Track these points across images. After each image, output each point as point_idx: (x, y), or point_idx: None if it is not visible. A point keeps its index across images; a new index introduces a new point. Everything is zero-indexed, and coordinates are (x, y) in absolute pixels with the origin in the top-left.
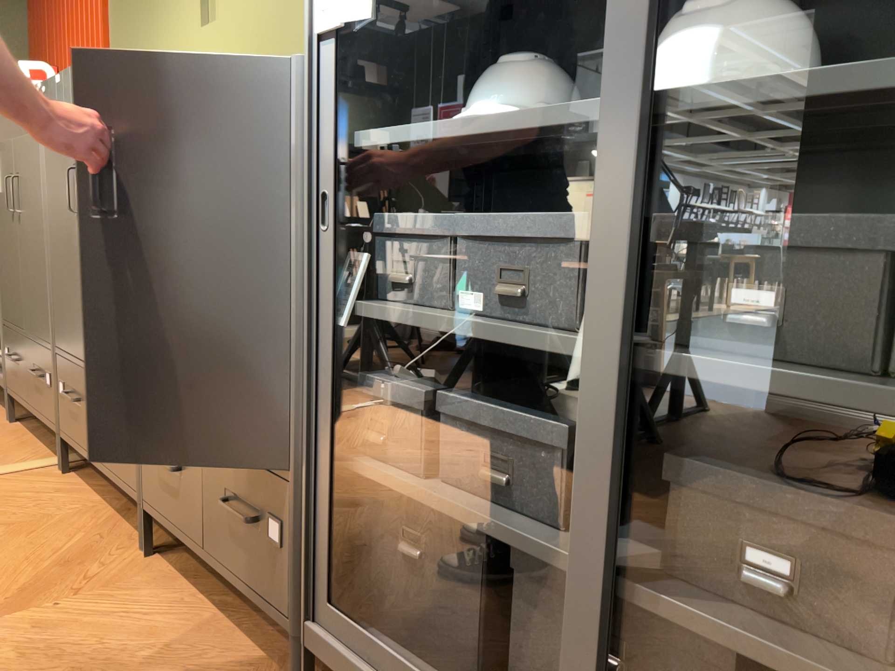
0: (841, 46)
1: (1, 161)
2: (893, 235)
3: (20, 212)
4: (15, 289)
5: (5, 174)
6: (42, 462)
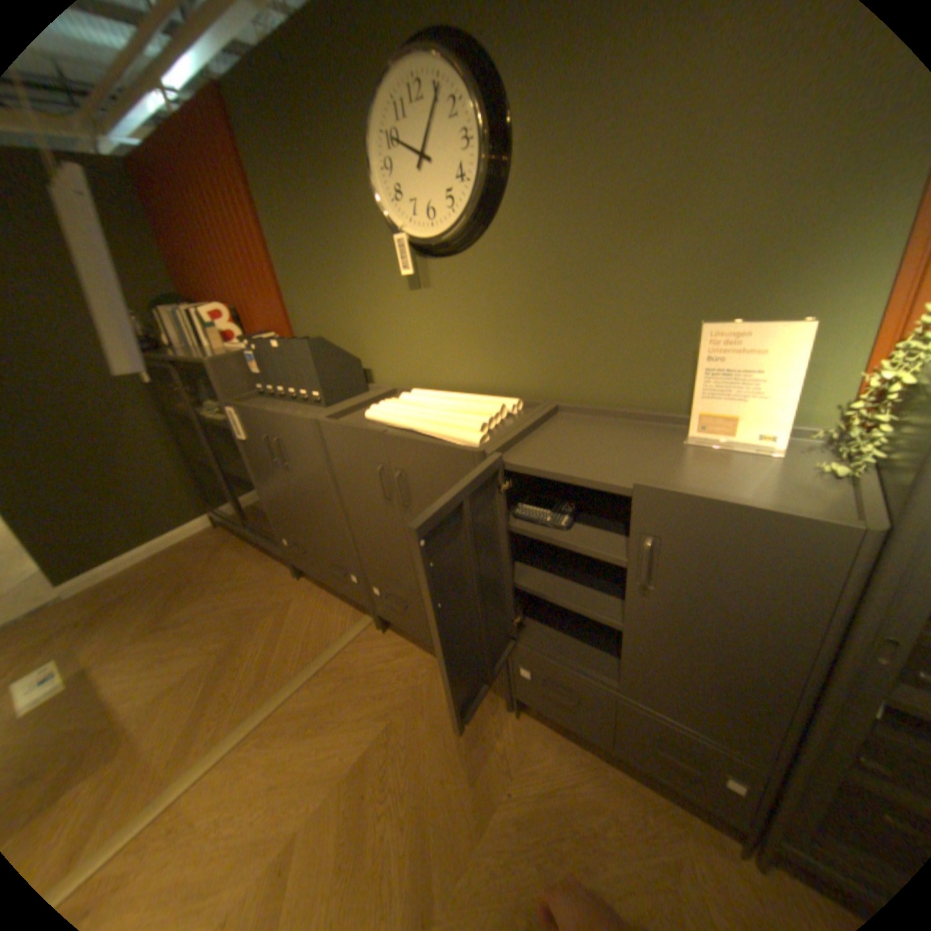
0: None
1: (243, 418)
2: None
3: (285, 464)
4: (288, 510)
5: (252, 429)
6: (361, 626)
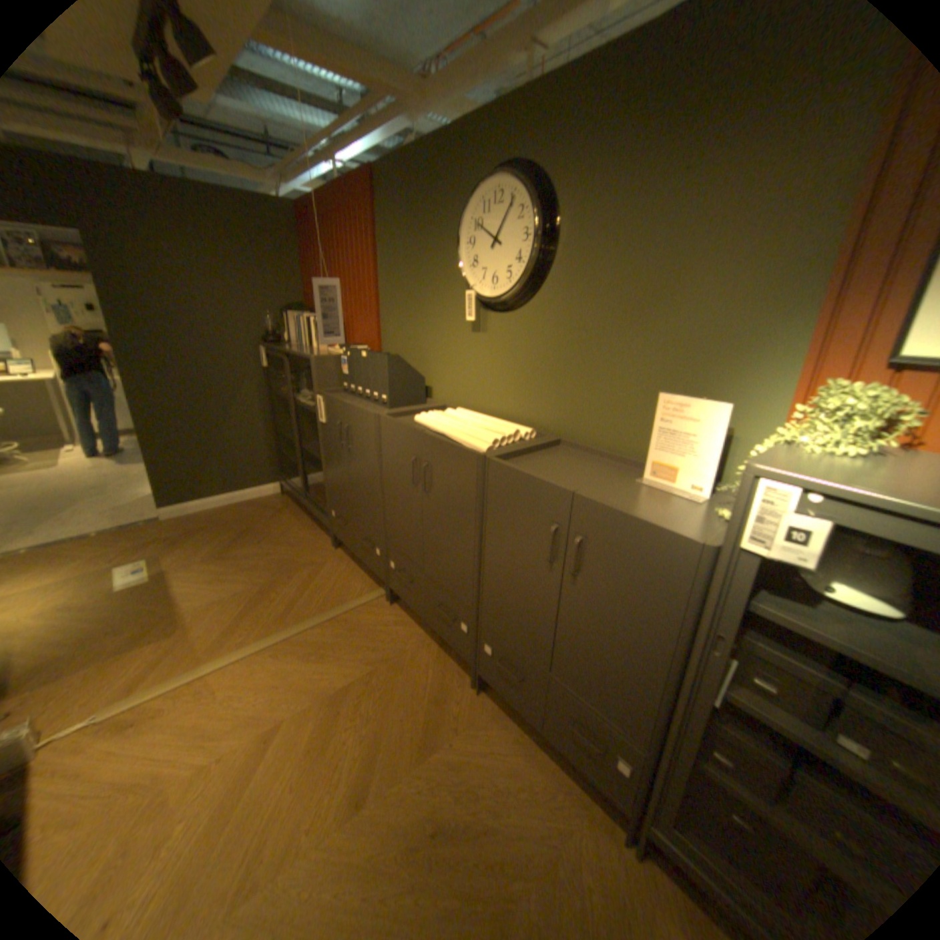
0: None
1: (328, 405)
2: None
3: (349, 446)
4: (343, 484)
5: (333, 415)
6: (375, 594)
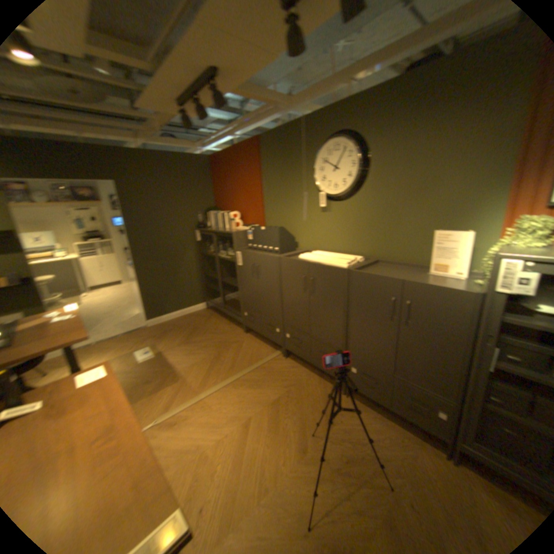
0: None
1: (244, 256)
2: None
3: (258, 276)
4: (253, 297)
5: (246, 261)
6: (276, 354)
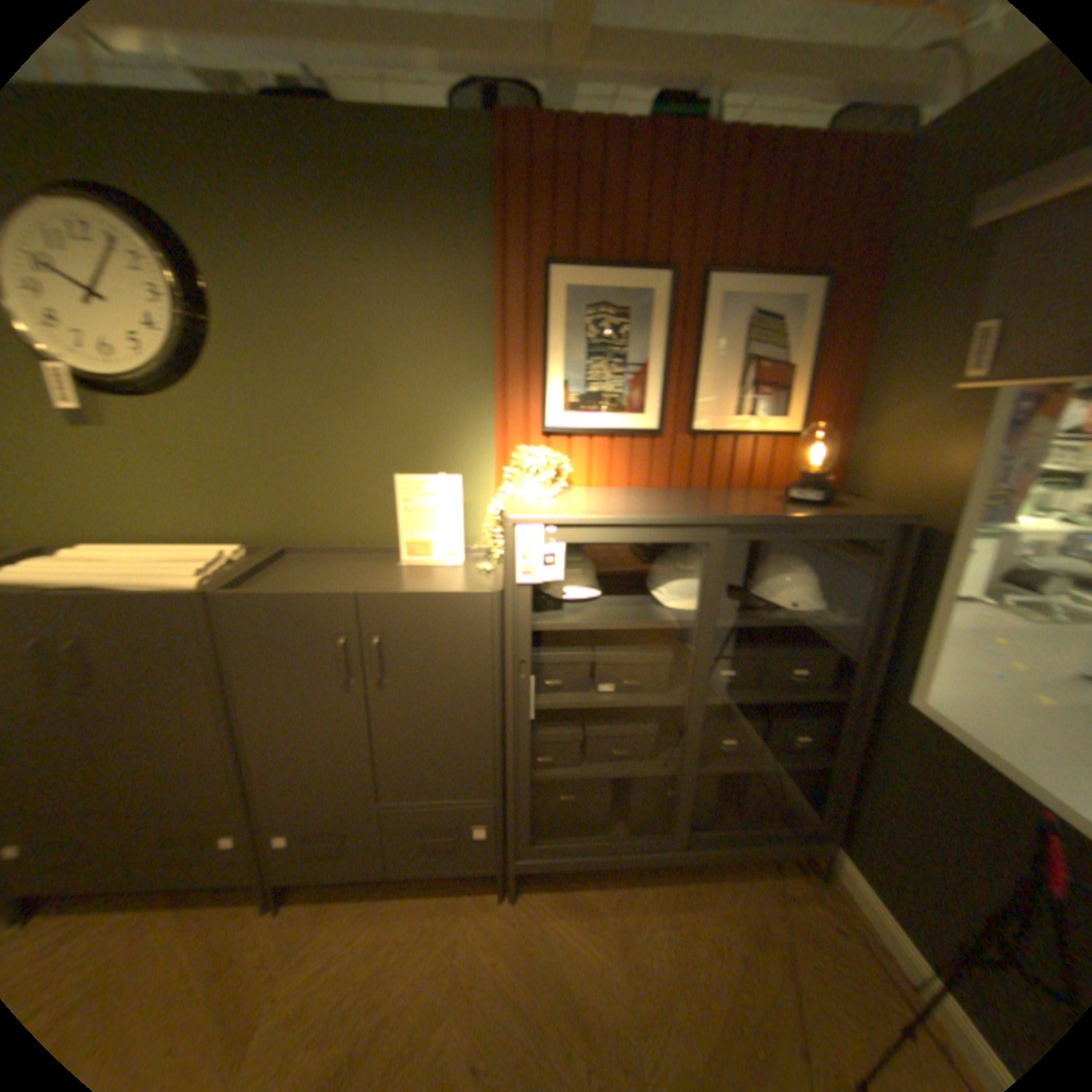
0: (679, 548)
1: None
2: (759, 656)
3: None
4: None
5: None
6: None
